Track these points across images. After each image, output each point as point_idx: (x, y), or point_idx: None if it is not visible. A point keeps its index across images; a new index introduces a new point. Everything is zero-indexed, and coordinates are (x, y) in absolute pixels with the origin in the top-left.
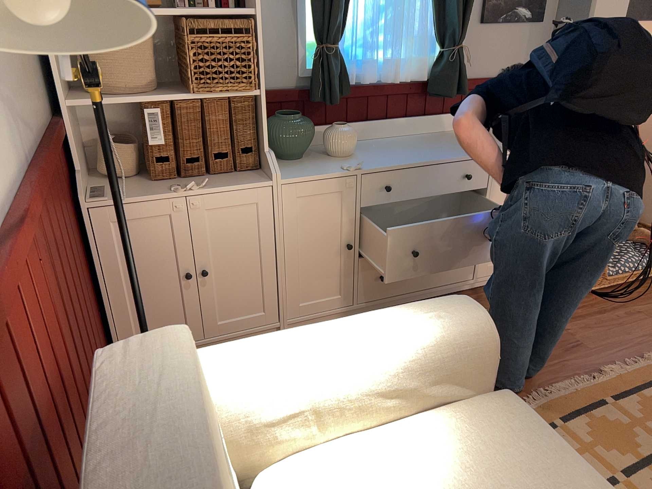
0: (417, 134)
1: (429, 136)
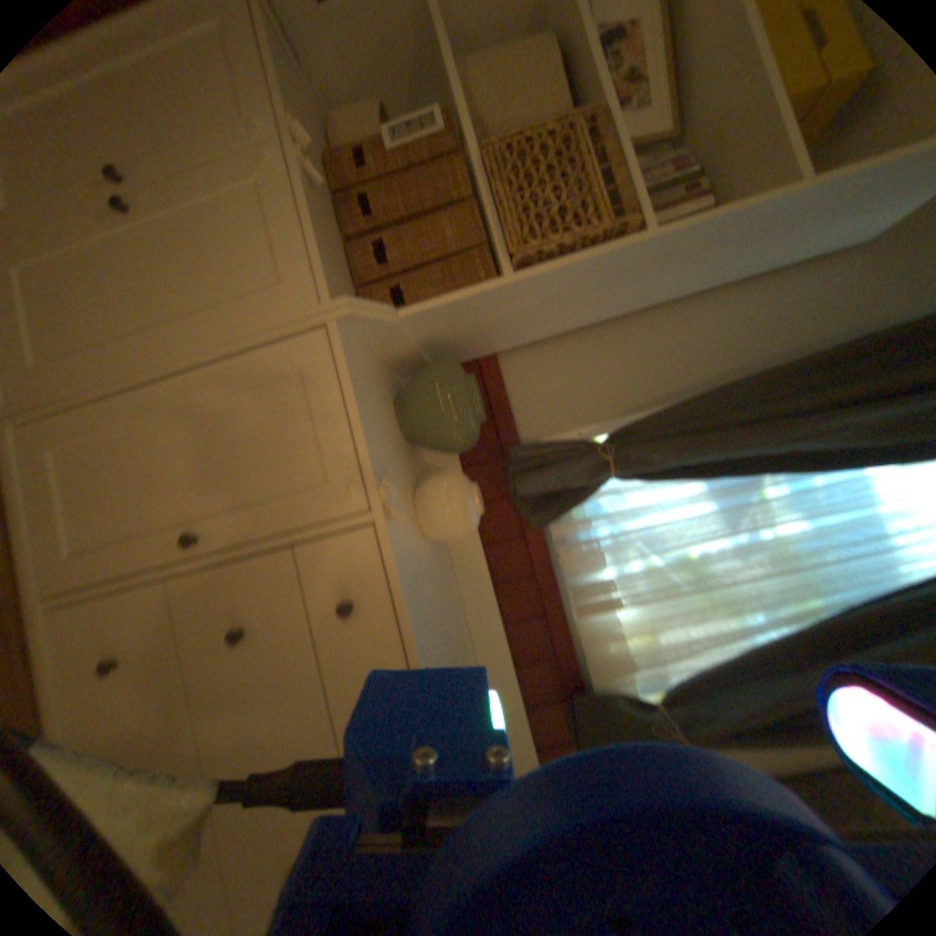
0: None
1: None
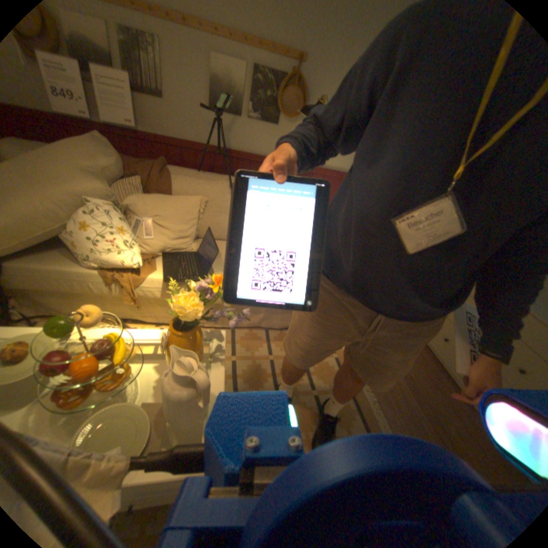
0: None
1: None
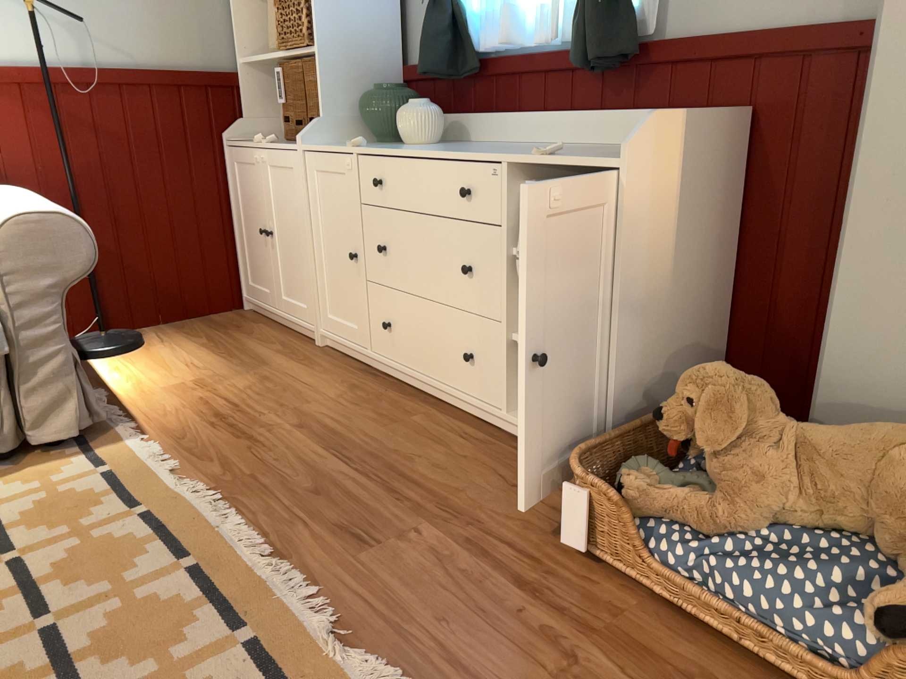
0: (571, 145)
1: (574, 147)
